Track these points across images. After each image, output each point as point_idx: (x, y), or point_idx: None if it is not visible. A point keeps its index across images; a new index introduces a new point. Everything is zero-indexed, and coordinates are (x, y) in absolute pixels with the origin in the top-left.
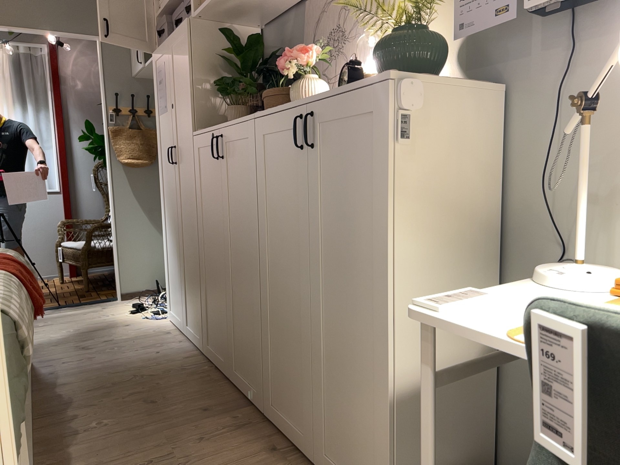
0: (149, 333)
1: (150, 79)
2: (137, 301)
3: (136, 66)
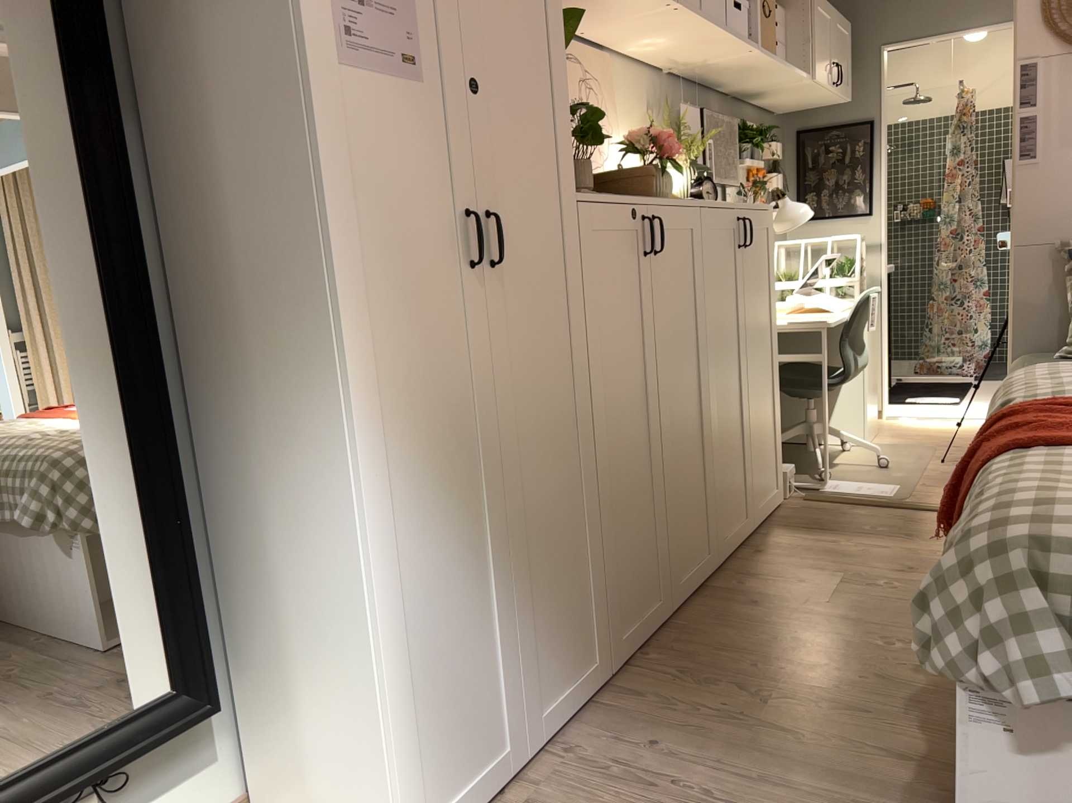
0: None
1: None
2: None
3: None
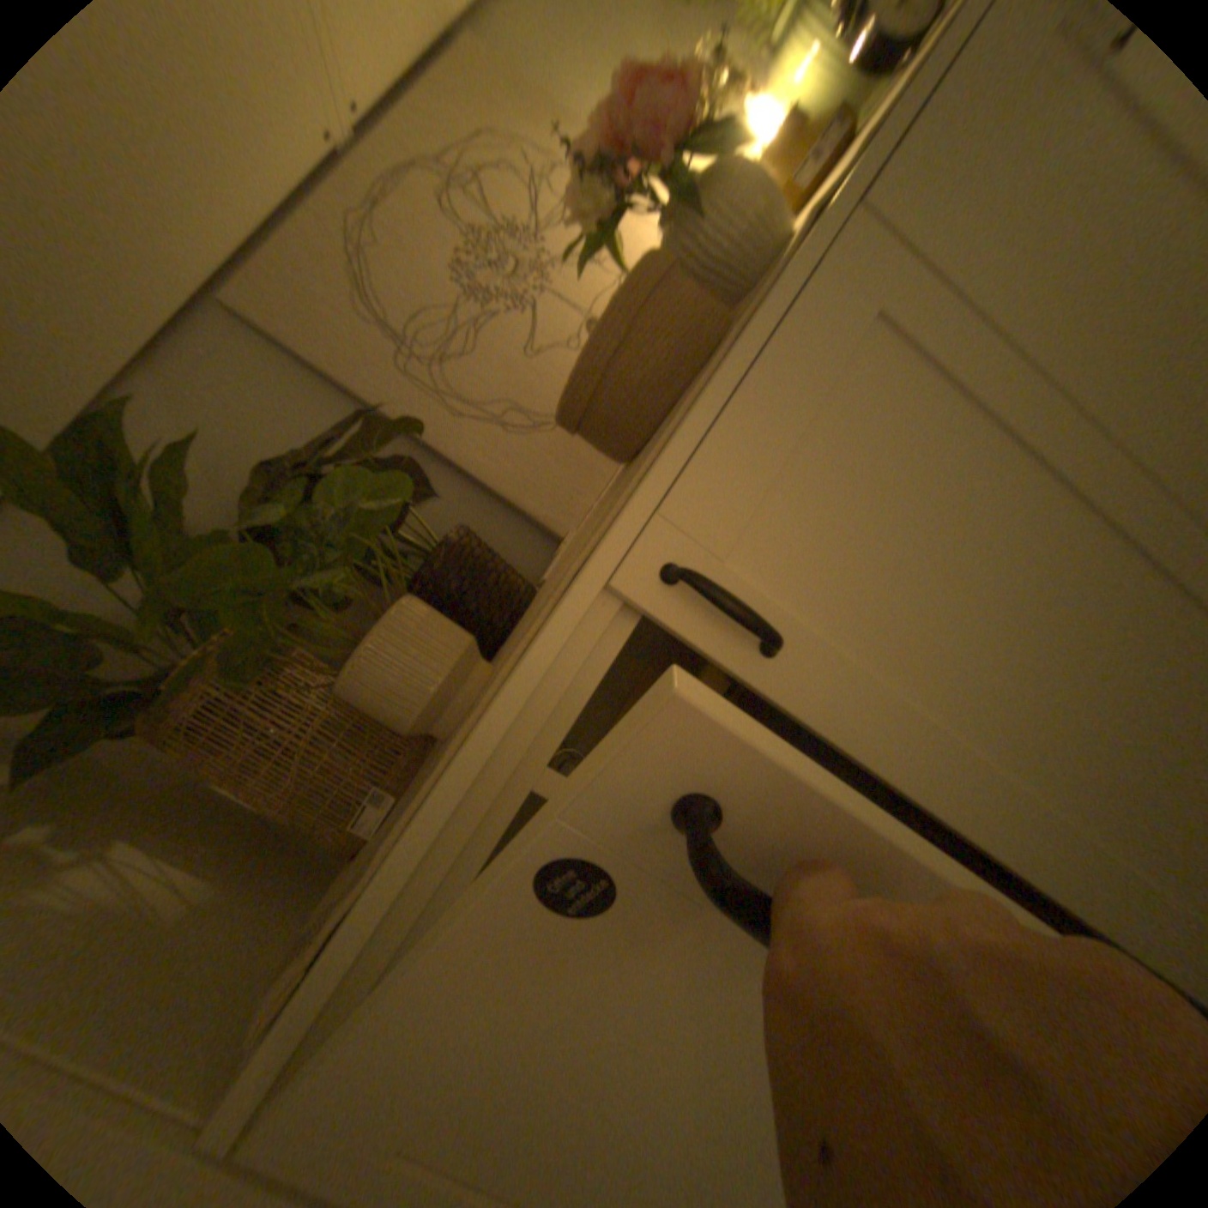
0: None
1: None
2: None
3: None
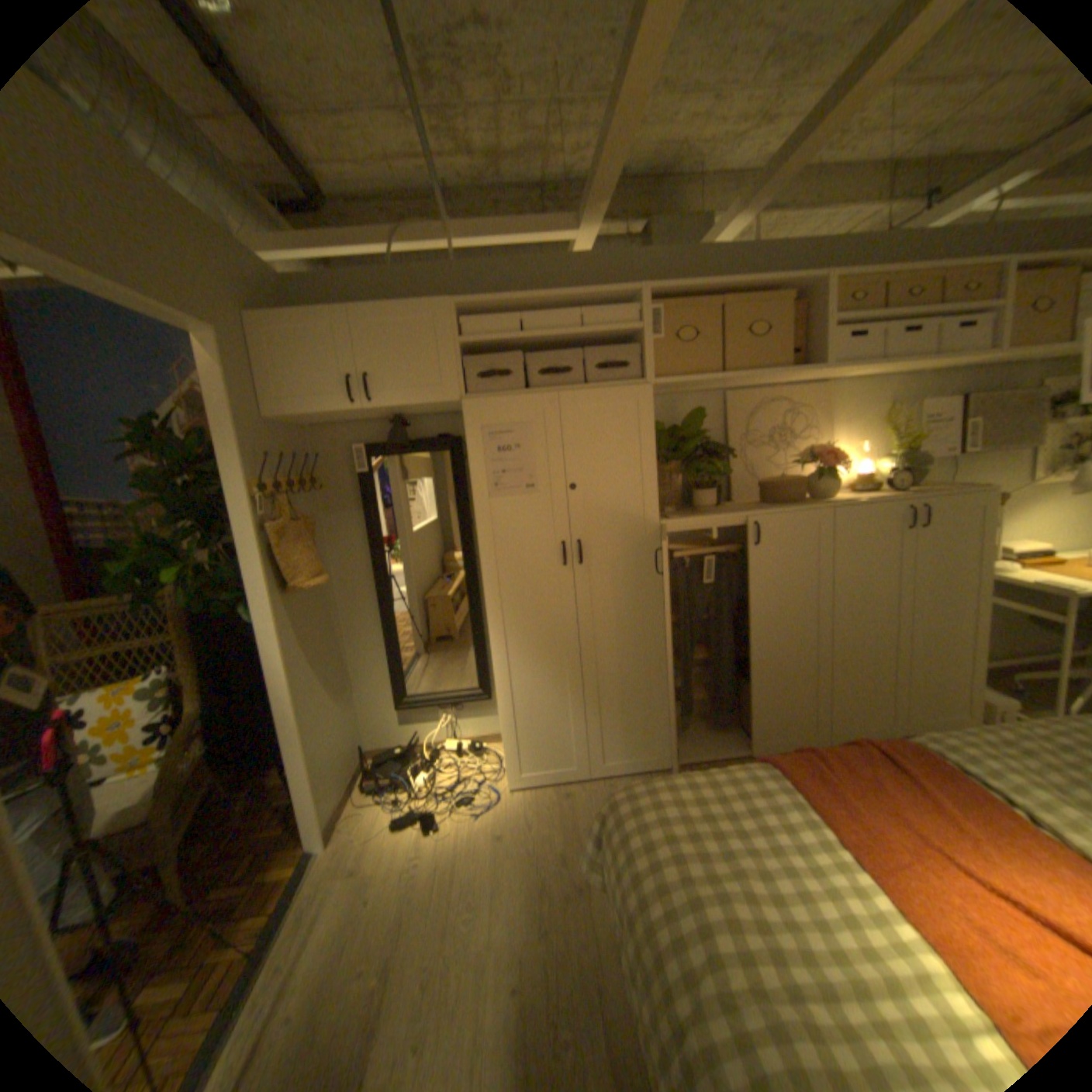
0: (554, 813)
1: (281, 424)
2: (358, 826)
3: (314, 404)
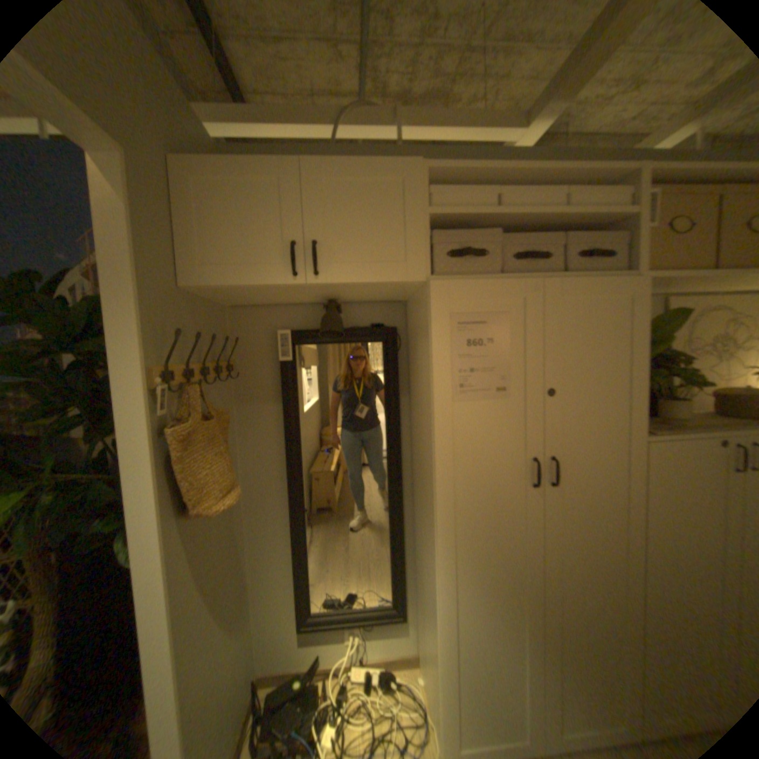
0: None
1: (201, 298)
2: None
3: (247, 274)
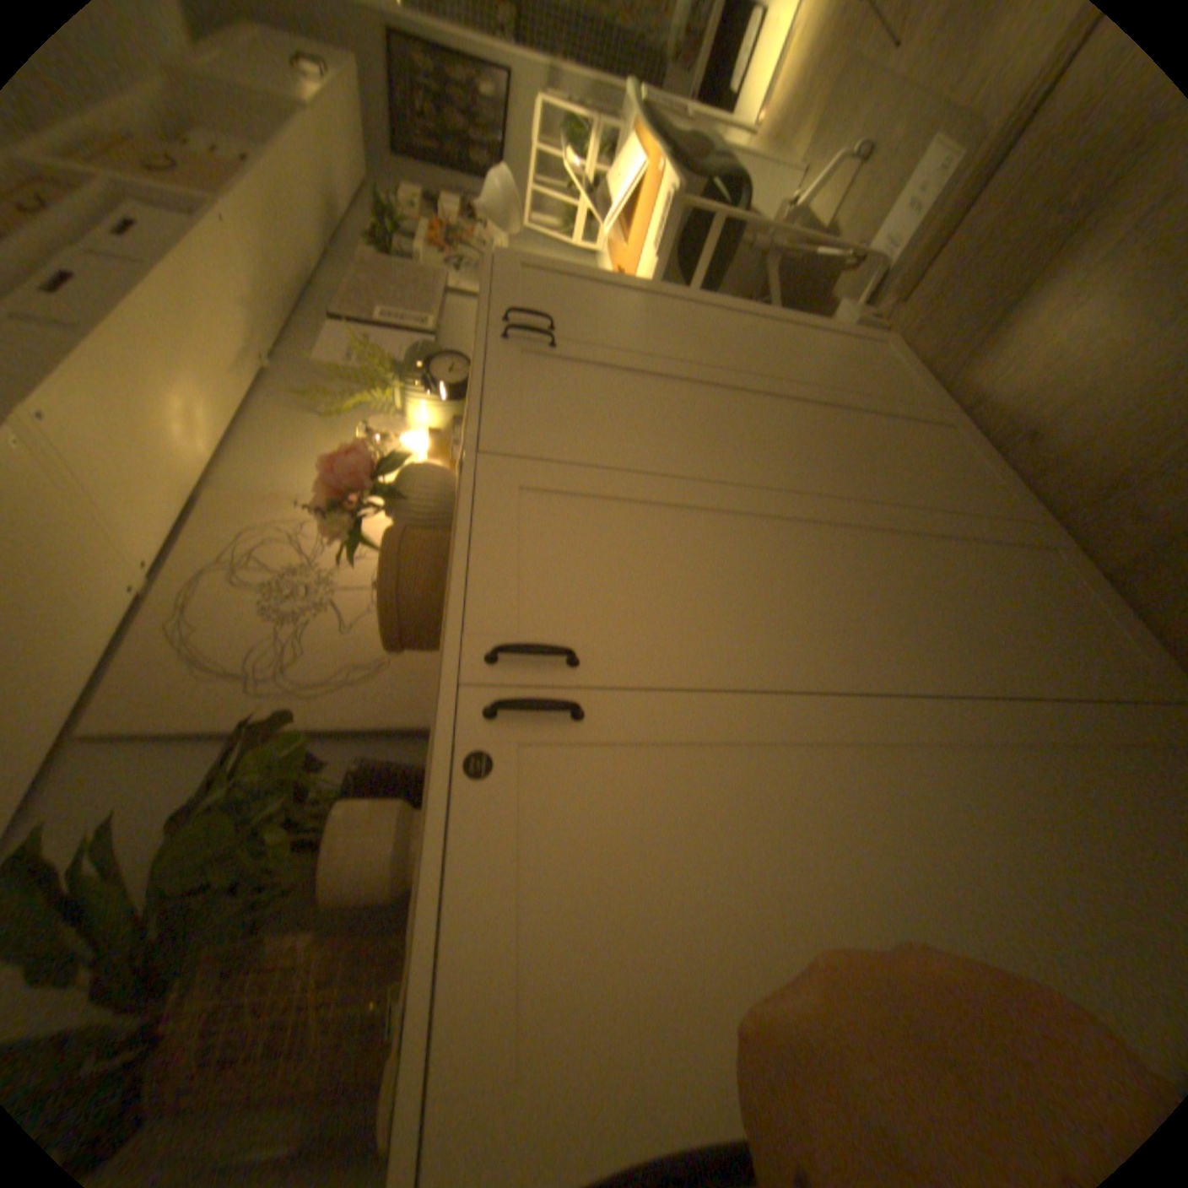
0: None
1: None
2: None
3: None
